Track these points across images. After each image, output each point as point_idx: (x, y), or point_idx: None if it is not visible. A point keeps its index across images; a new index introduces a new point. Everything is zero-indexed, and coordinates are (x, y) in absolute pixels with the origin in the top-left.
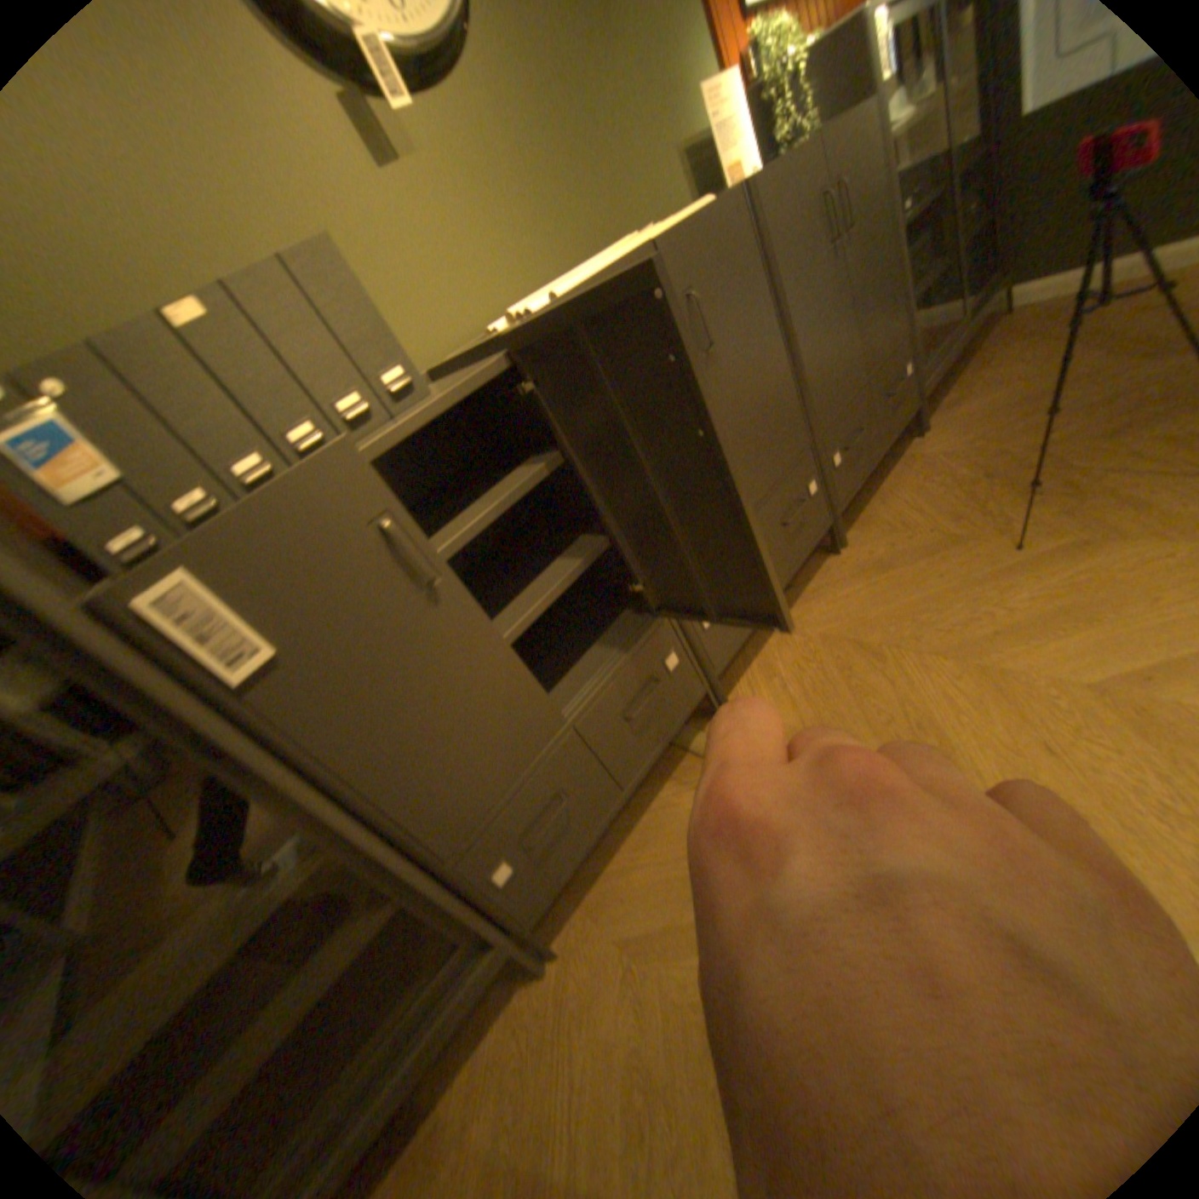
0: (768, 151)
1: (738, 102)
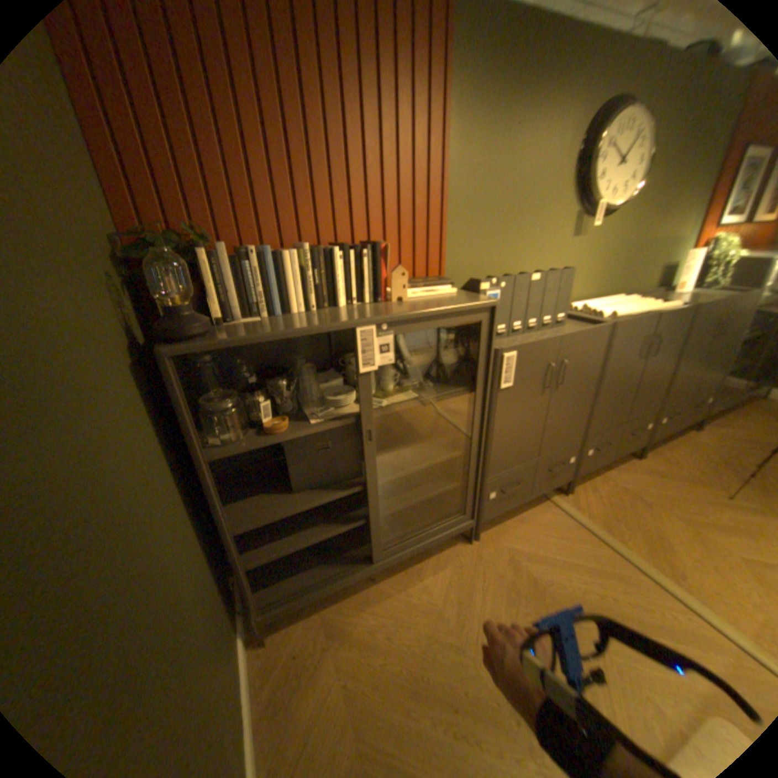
0: (697, 282)
1: (699, 262)
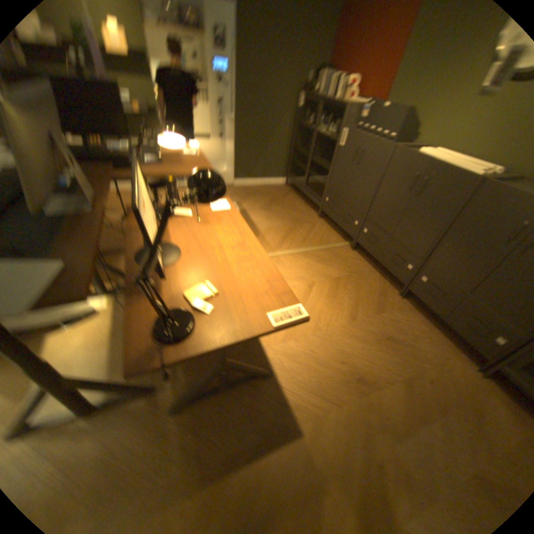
0: None
1: None
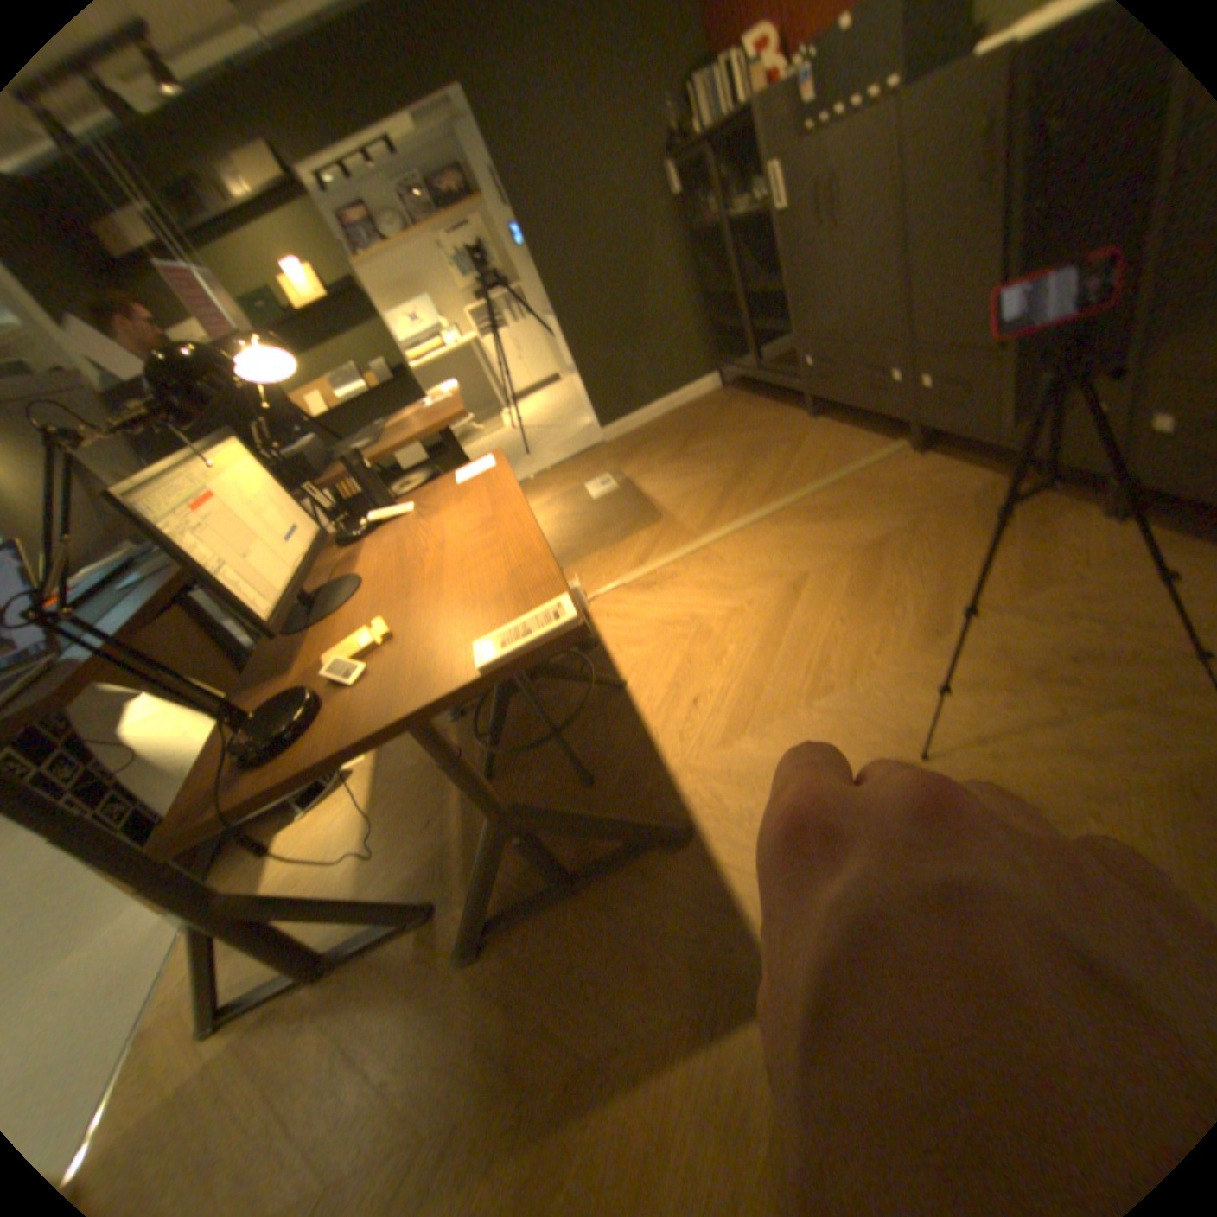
0: None
1: None
